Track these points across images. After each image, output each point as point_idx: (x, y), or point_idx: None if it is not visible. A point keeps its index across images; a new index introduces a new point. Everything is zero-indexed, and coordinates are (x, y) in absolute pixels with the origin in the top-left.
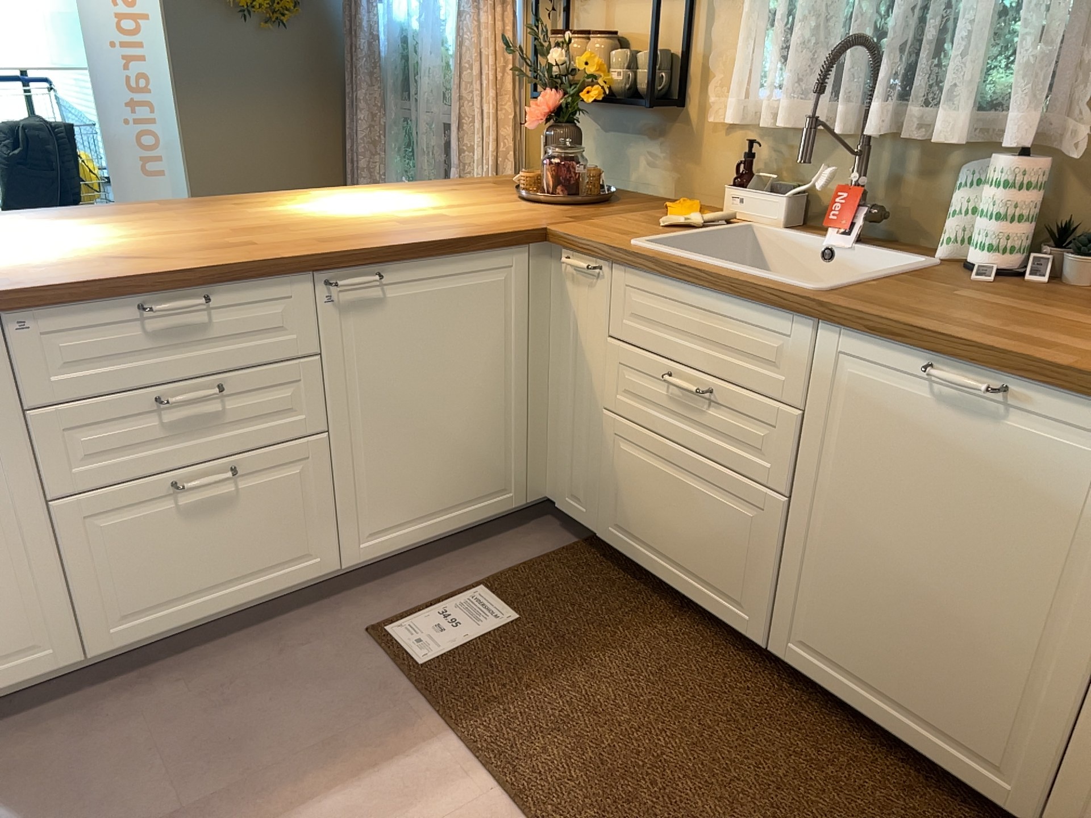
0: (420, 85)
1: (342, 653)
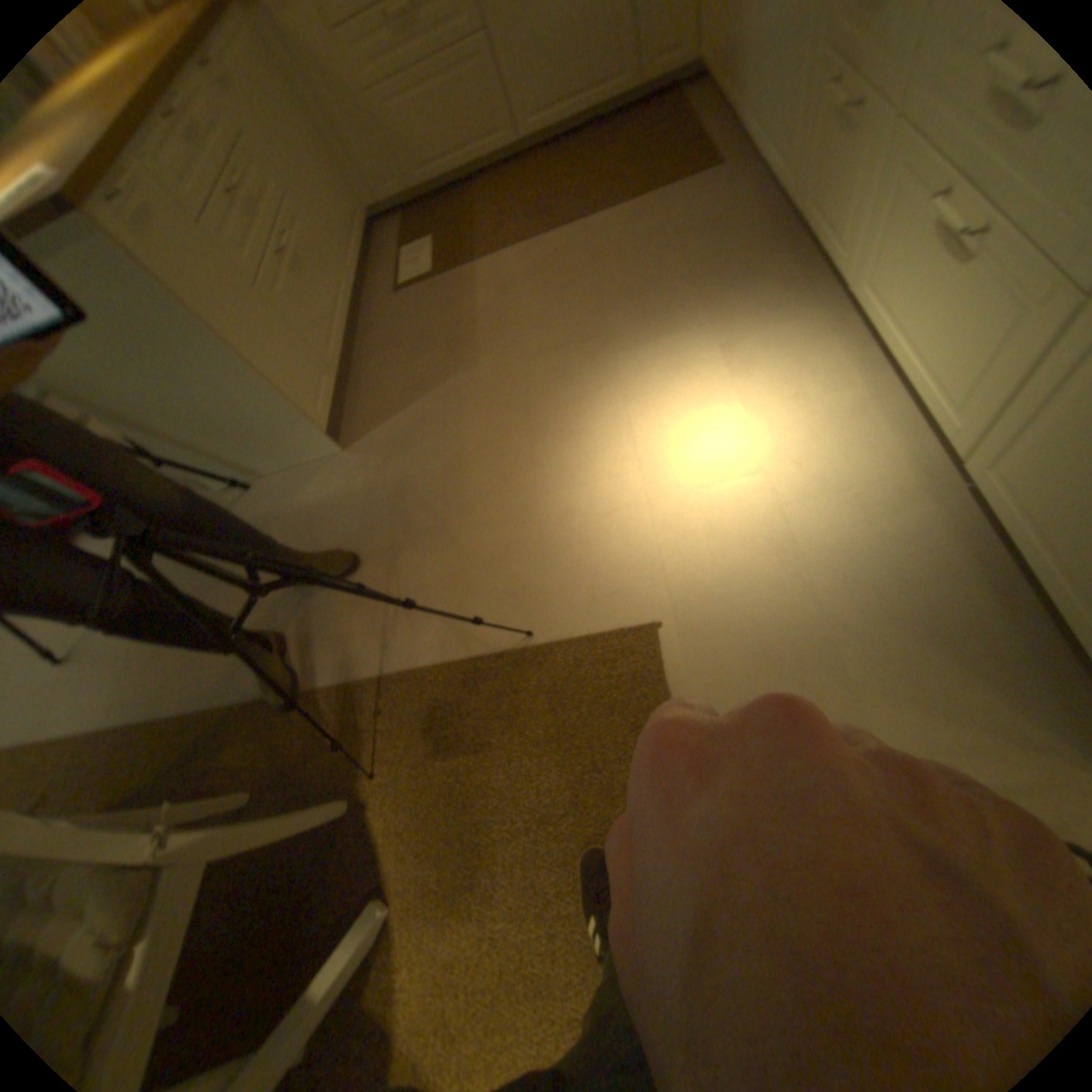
0: None
1: (399, 301)
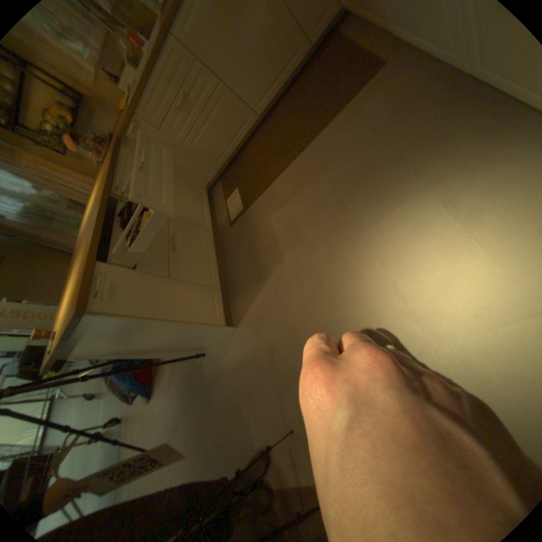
0: (48, 211)
1: (236, 230)
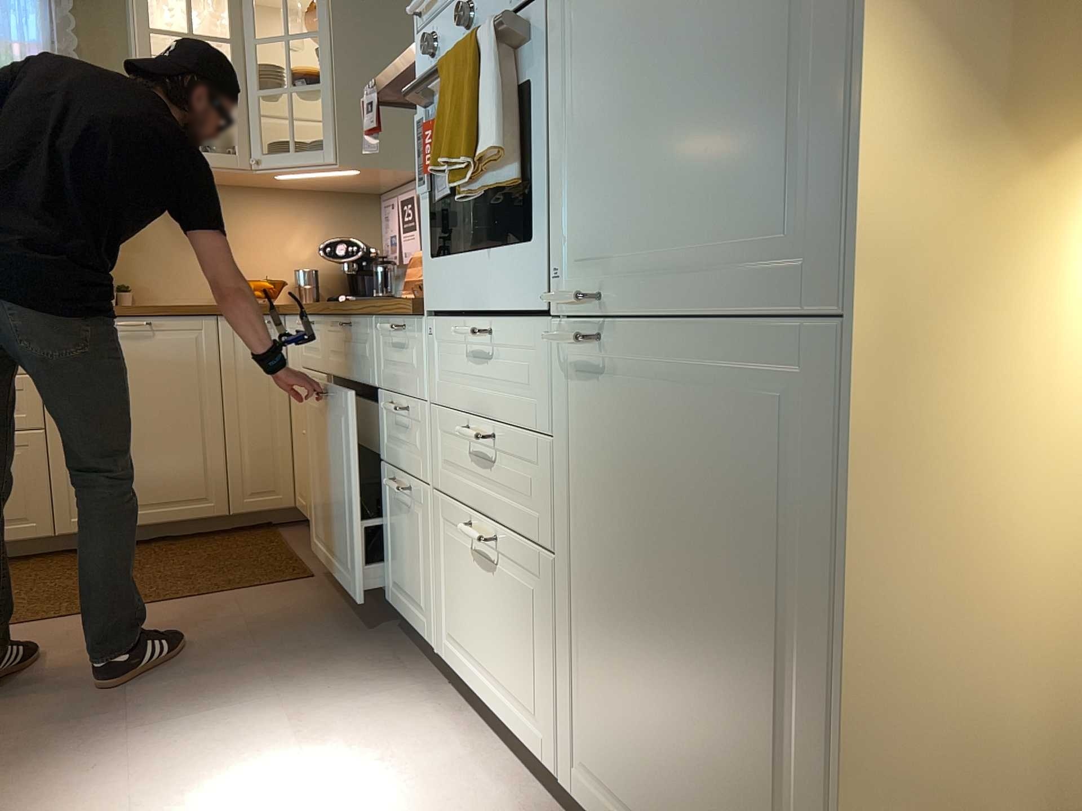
0: None
1: None
